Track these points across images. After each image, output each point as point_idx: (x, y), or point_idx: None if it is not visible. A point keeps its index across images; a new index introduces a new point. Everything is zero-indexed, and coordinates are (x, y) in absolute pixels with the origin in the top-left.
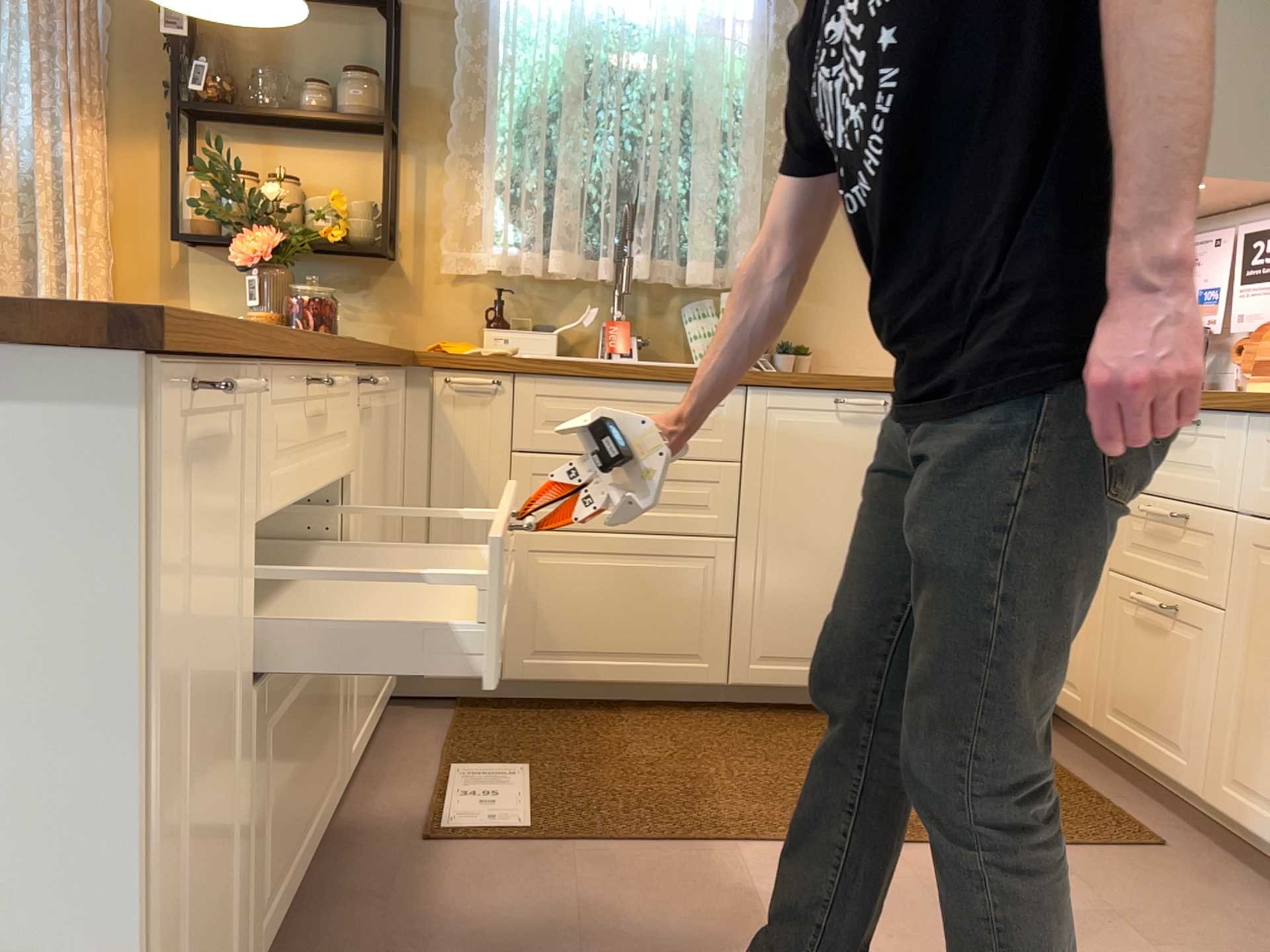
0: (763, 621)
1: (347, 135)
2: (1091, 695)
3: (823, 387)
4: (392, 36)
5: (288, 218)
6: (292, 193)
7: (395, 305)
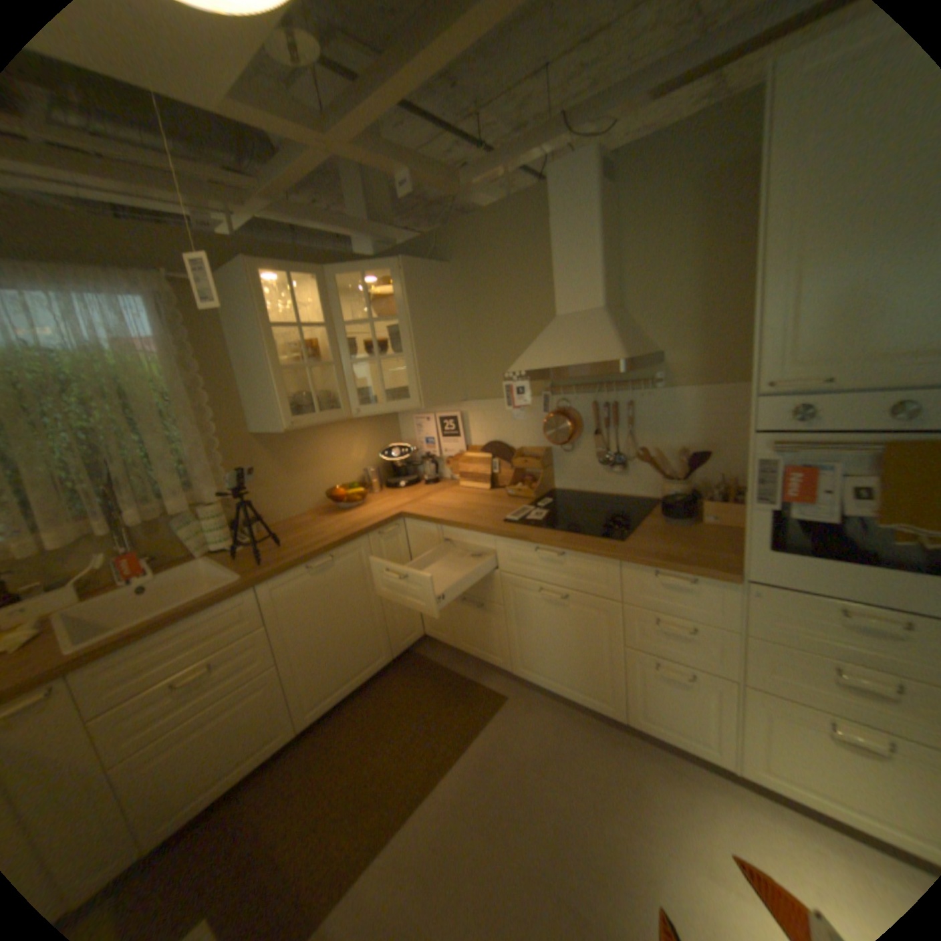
0: (302, 694)
1: None
2: (449, 636)
3: (295, 567)
4: None
5: None
6: None
7: None
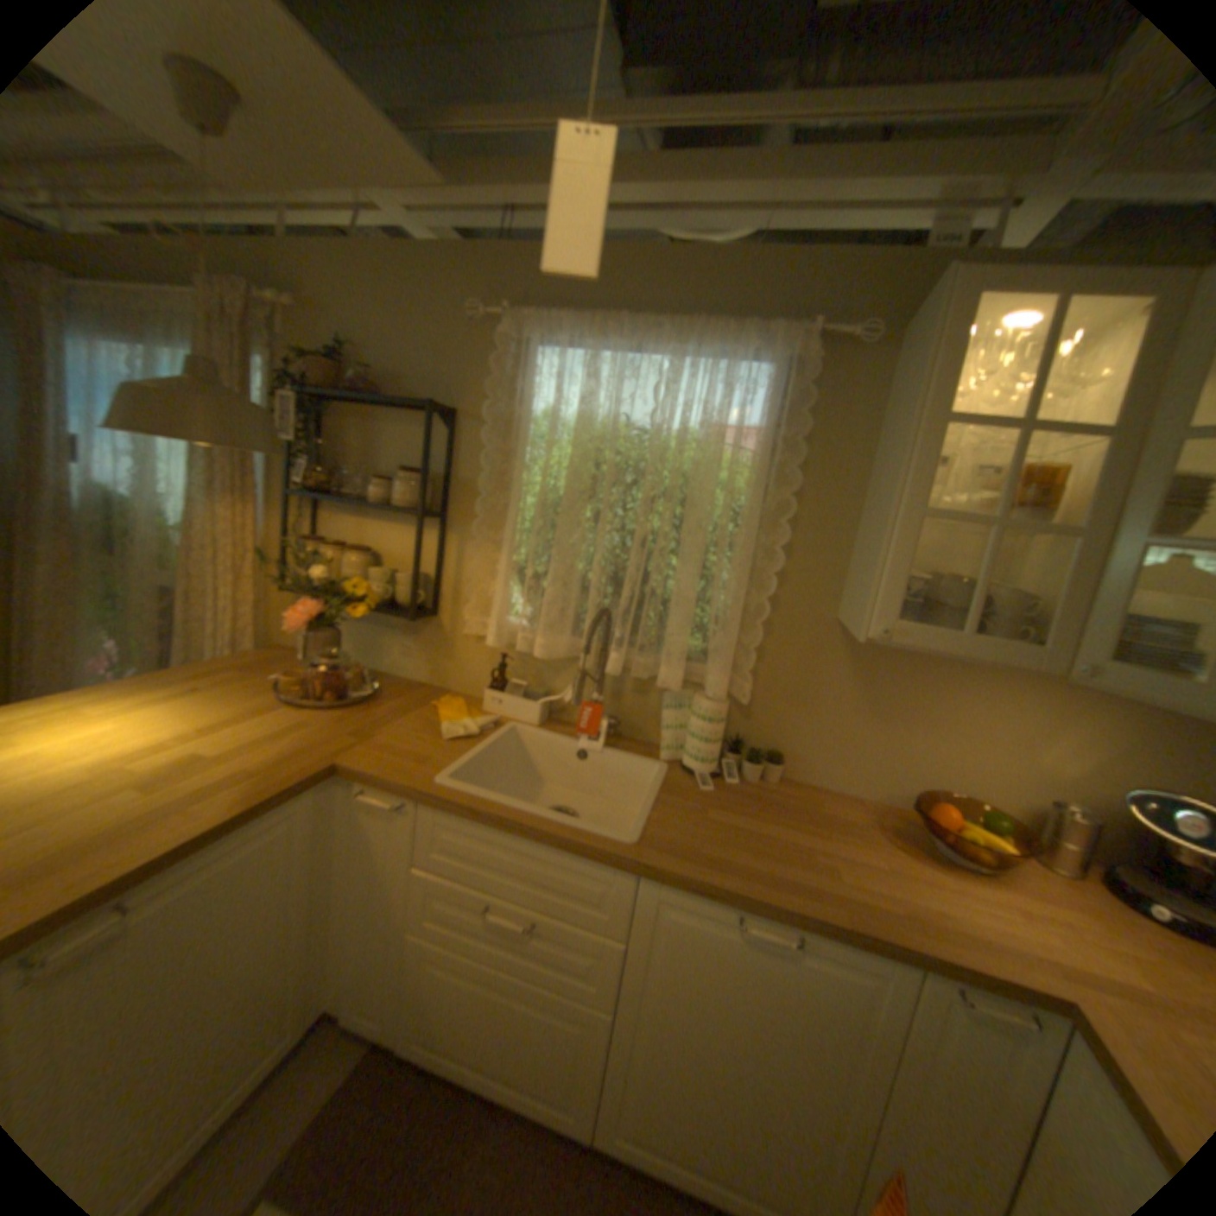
0: (632, 1106)
1: (407, 513)
2: None
3: (723, 904)
4: (426, 441)
5: (331, 590)
6: (353, 562)
7: (432, 650)
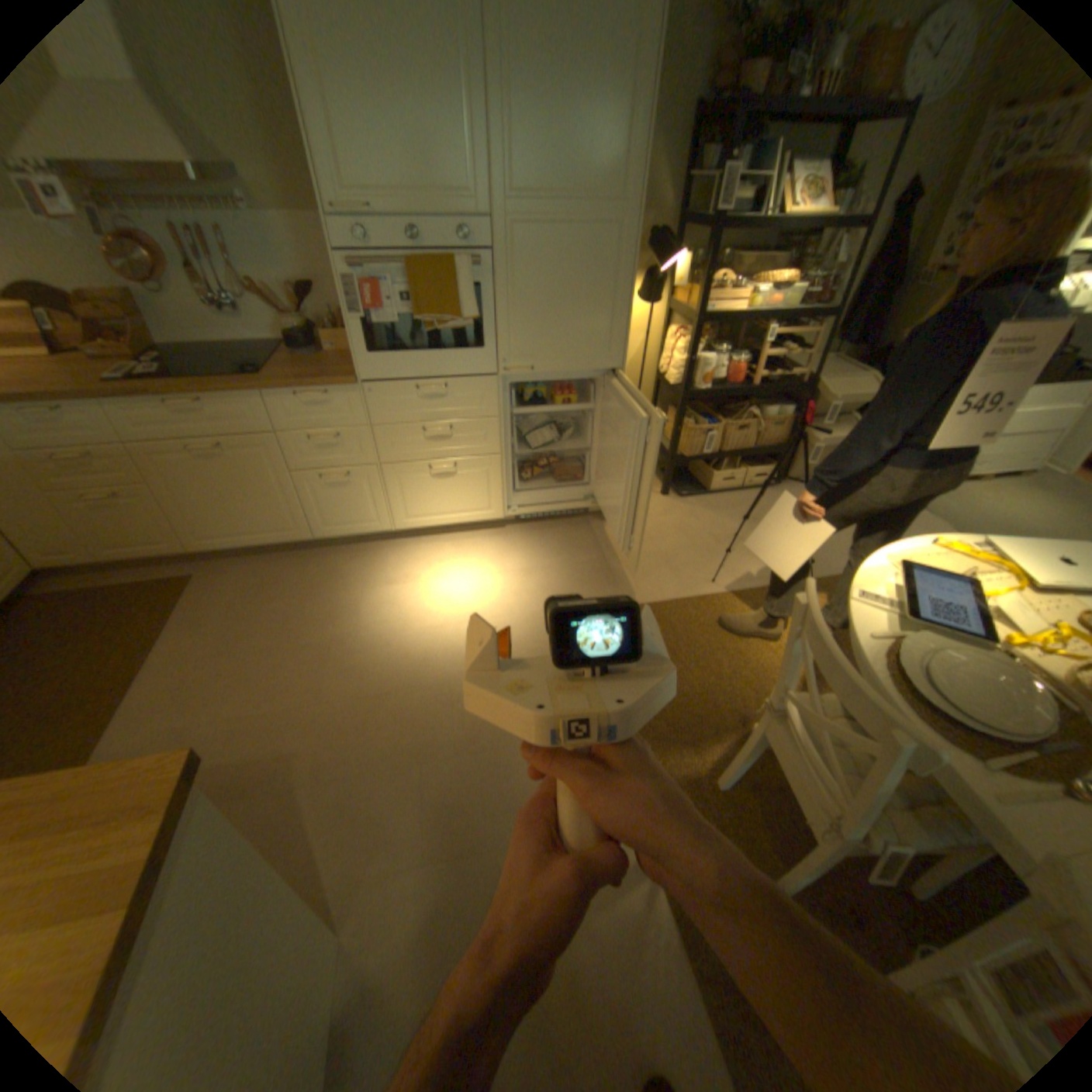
0: None
1: None
2: (79, 551)
3: None
4: None
5: None
6: None
7: None
